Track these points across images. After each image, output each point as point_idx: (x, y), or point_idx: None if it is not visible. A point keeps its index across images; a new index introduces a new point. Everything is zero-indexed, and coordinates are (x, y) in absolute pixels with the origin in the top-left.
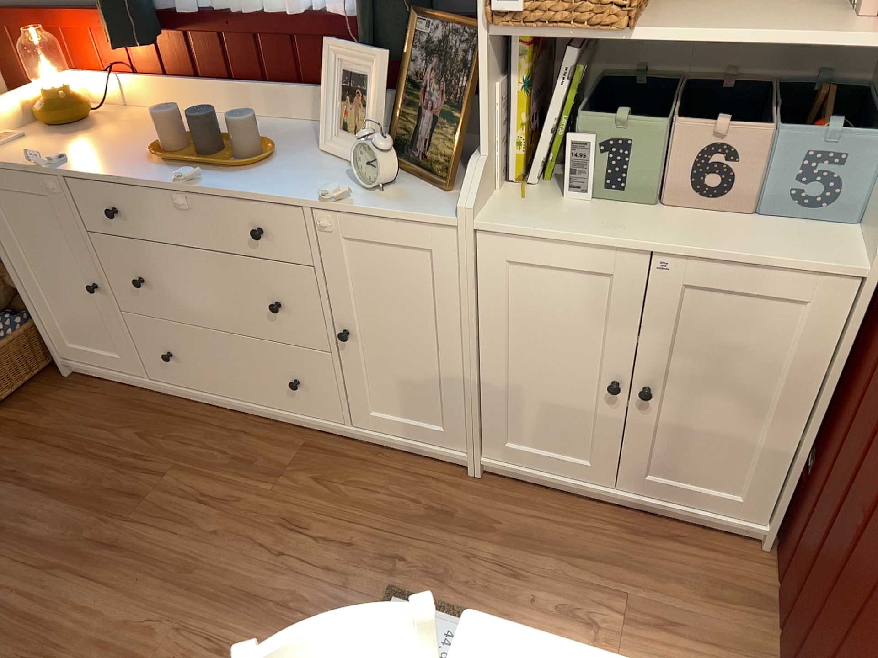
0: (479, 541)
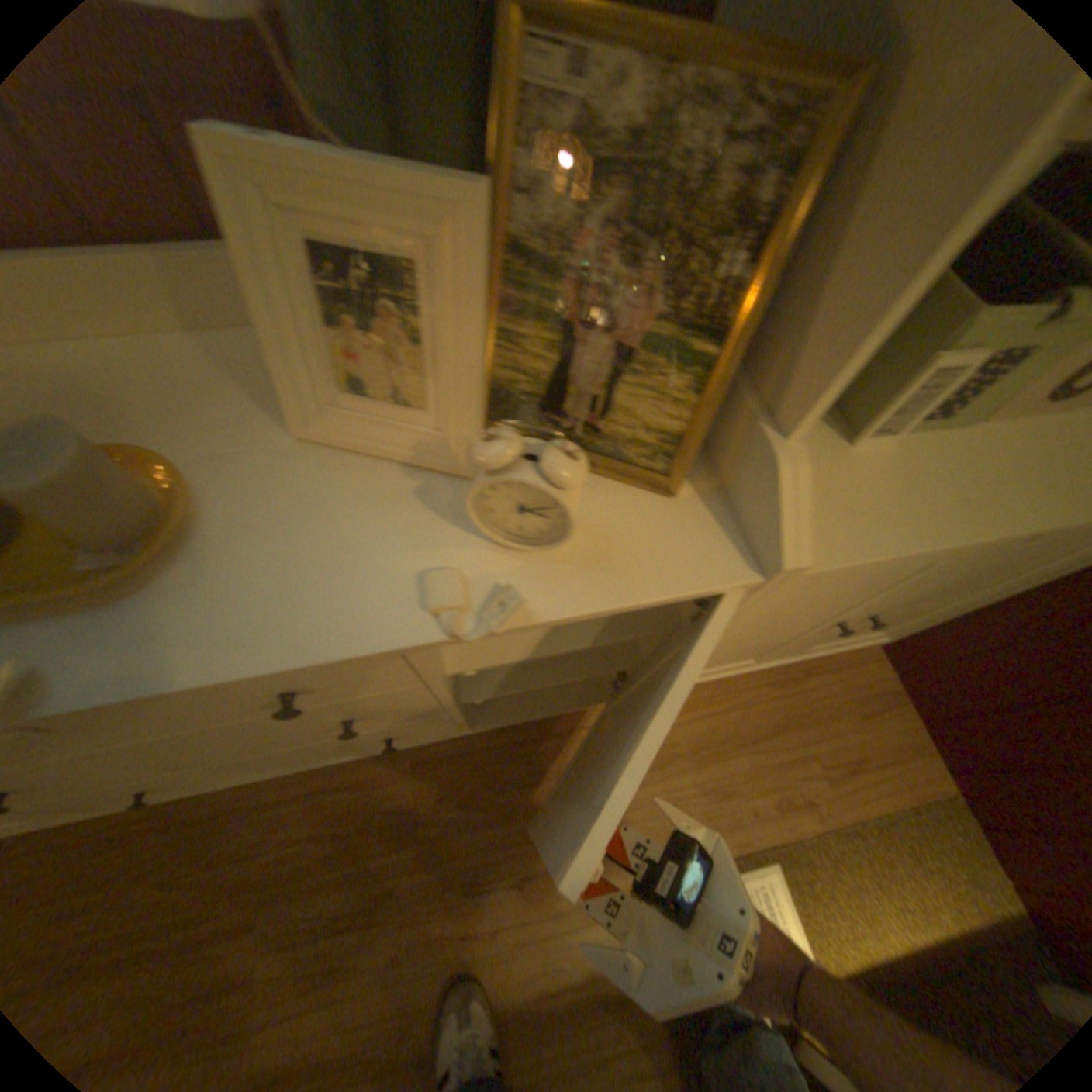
0: (676, 785)
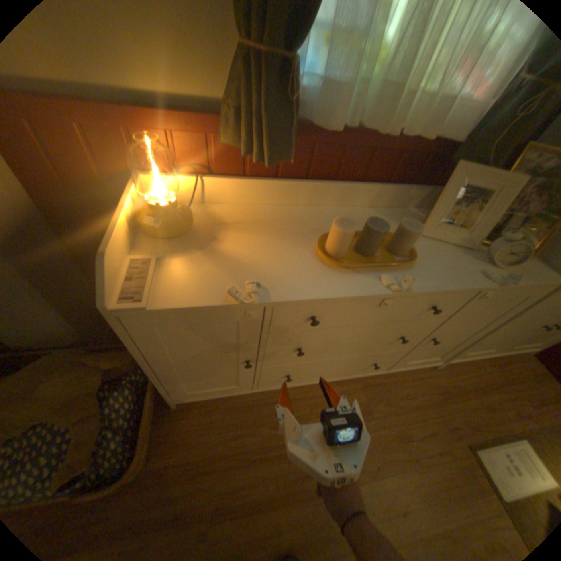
0: (471, 403)
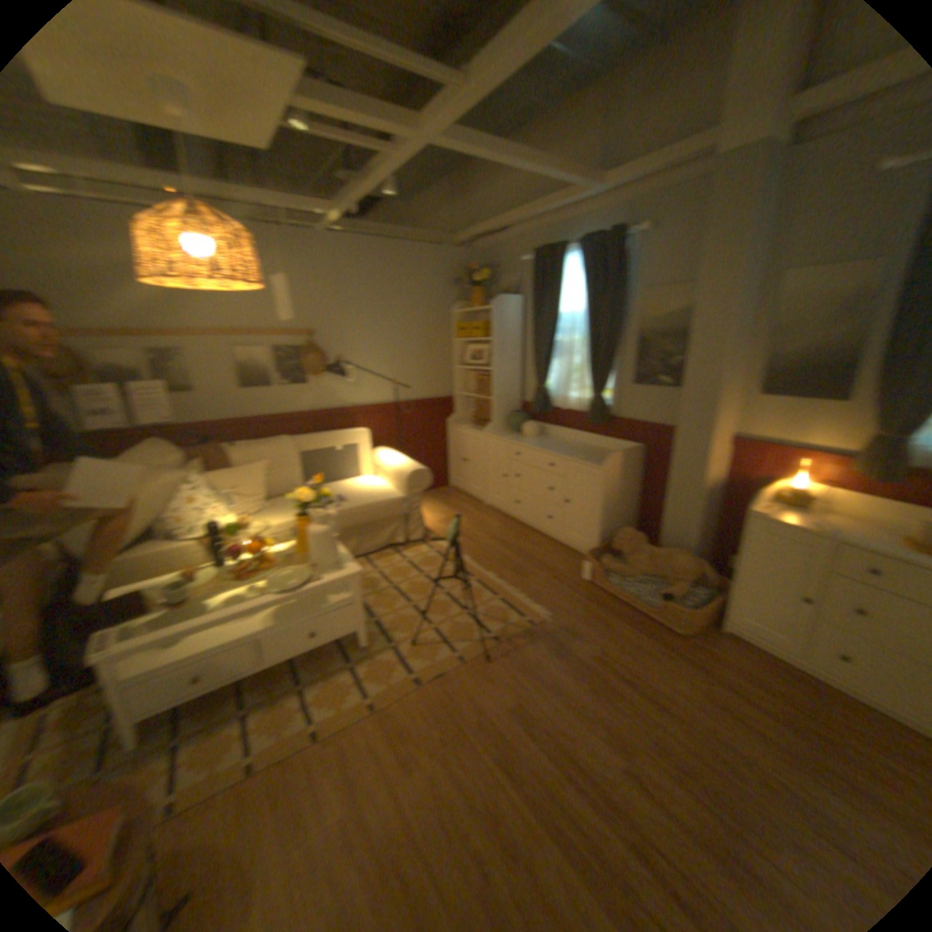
0: None
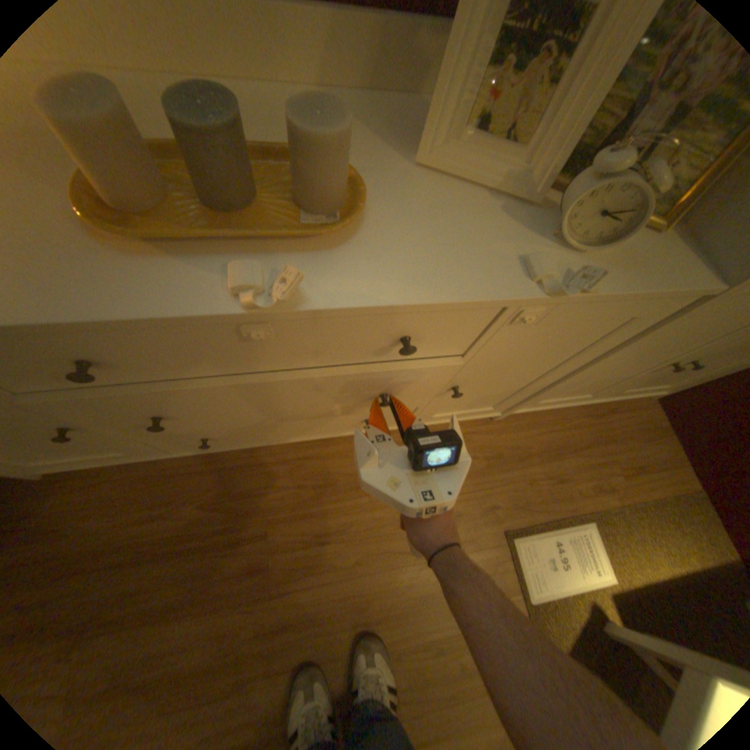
0: (531, 471)
